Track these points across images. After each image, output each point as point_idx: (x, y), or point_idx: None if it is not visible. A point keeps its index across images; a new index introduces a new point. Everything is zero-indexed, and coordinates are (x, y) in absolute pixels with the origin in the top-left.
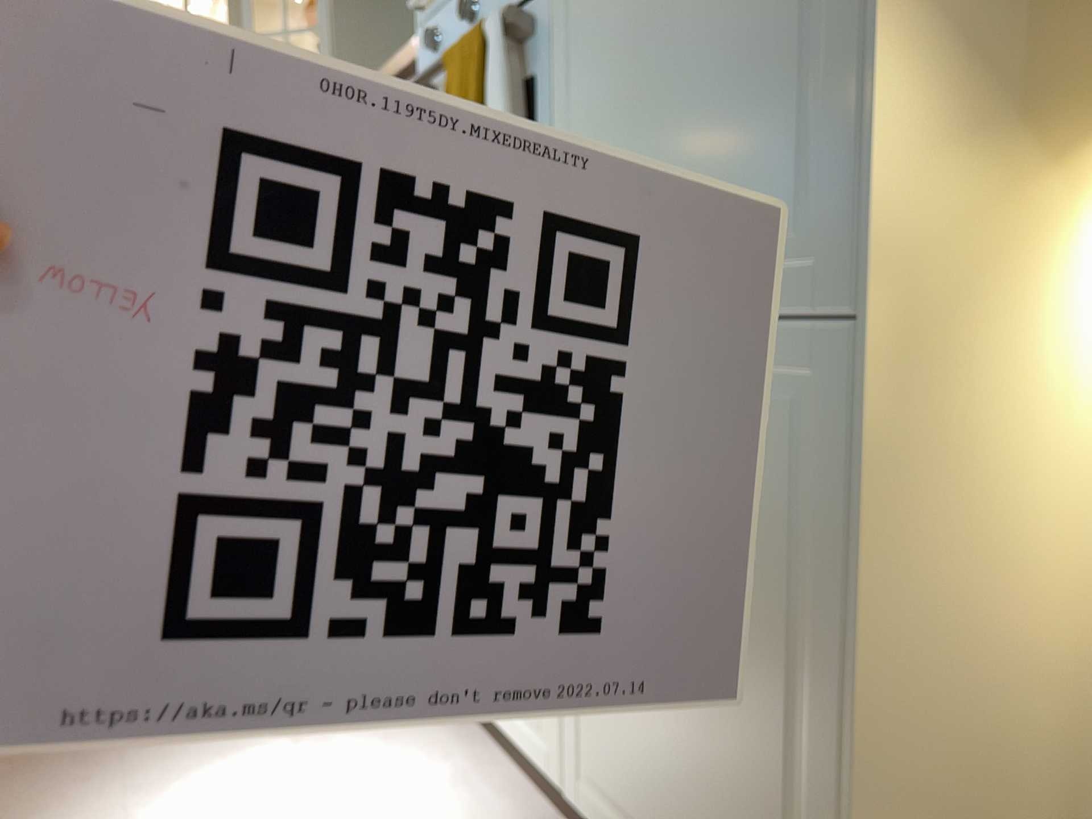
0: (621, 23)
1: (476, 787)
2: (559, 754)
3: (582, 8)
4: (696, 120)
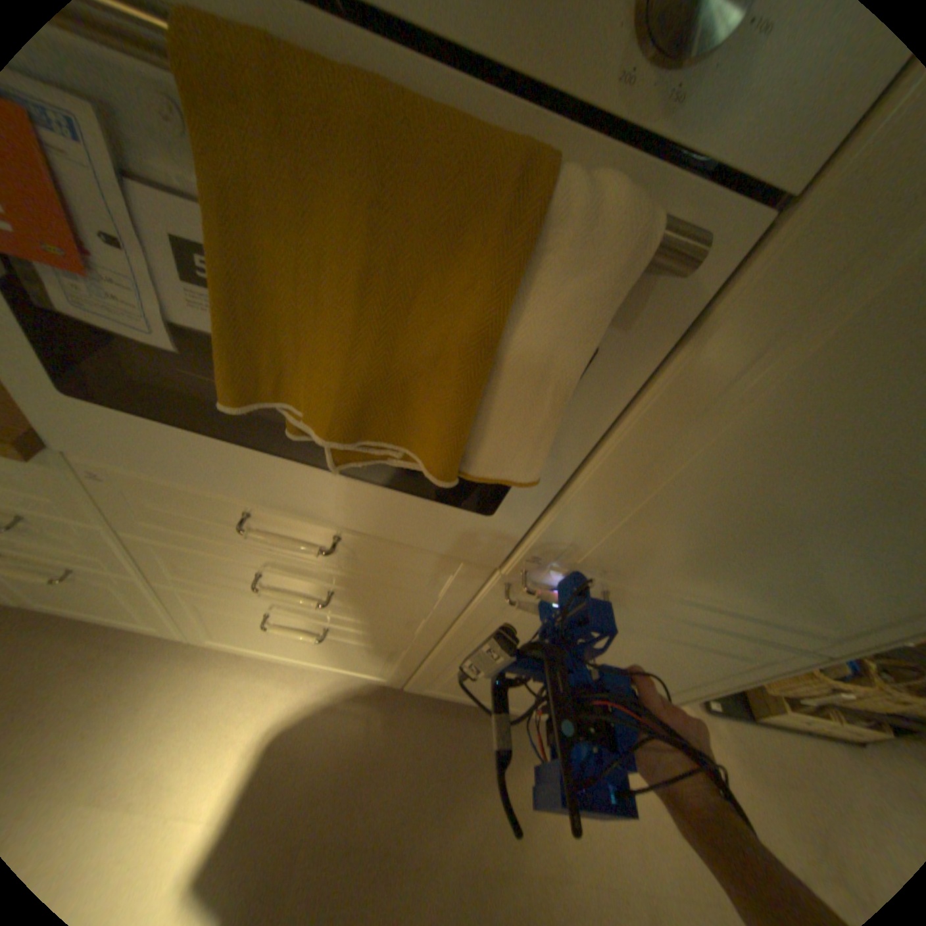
0: (851, 424)
1: (297, 696)
2: (394, 680)
3: (803, 333)
4: (832, 554)
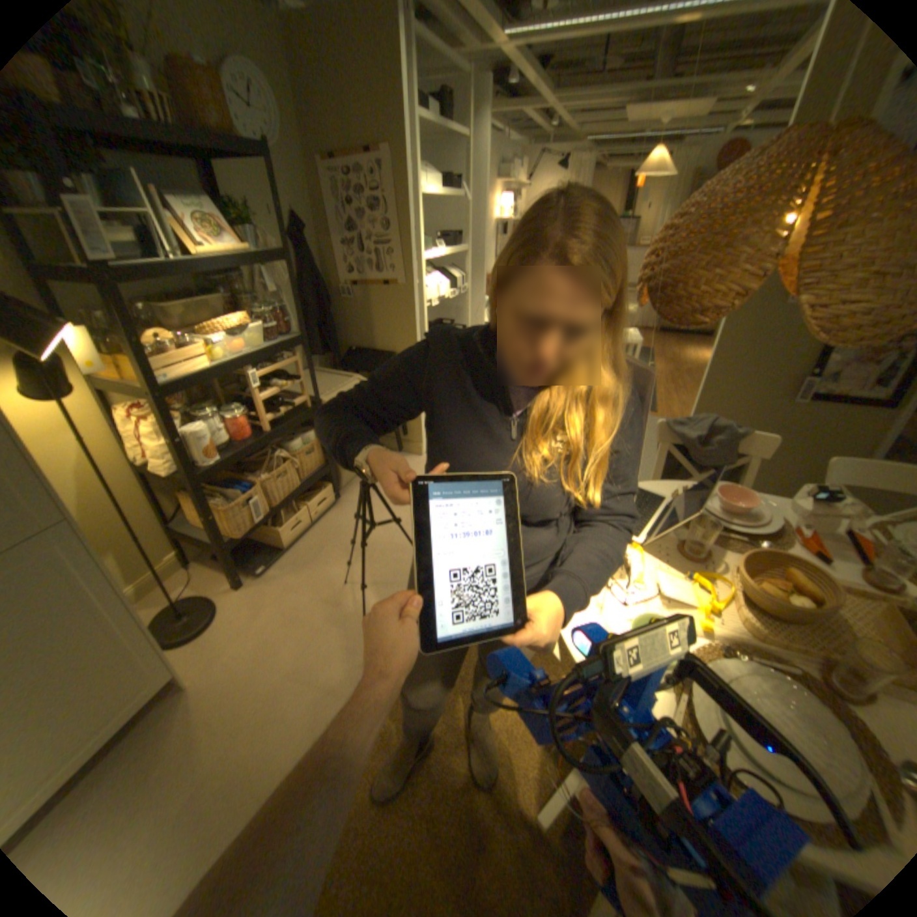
0: None
1: None
2: None
3: None
4: None
